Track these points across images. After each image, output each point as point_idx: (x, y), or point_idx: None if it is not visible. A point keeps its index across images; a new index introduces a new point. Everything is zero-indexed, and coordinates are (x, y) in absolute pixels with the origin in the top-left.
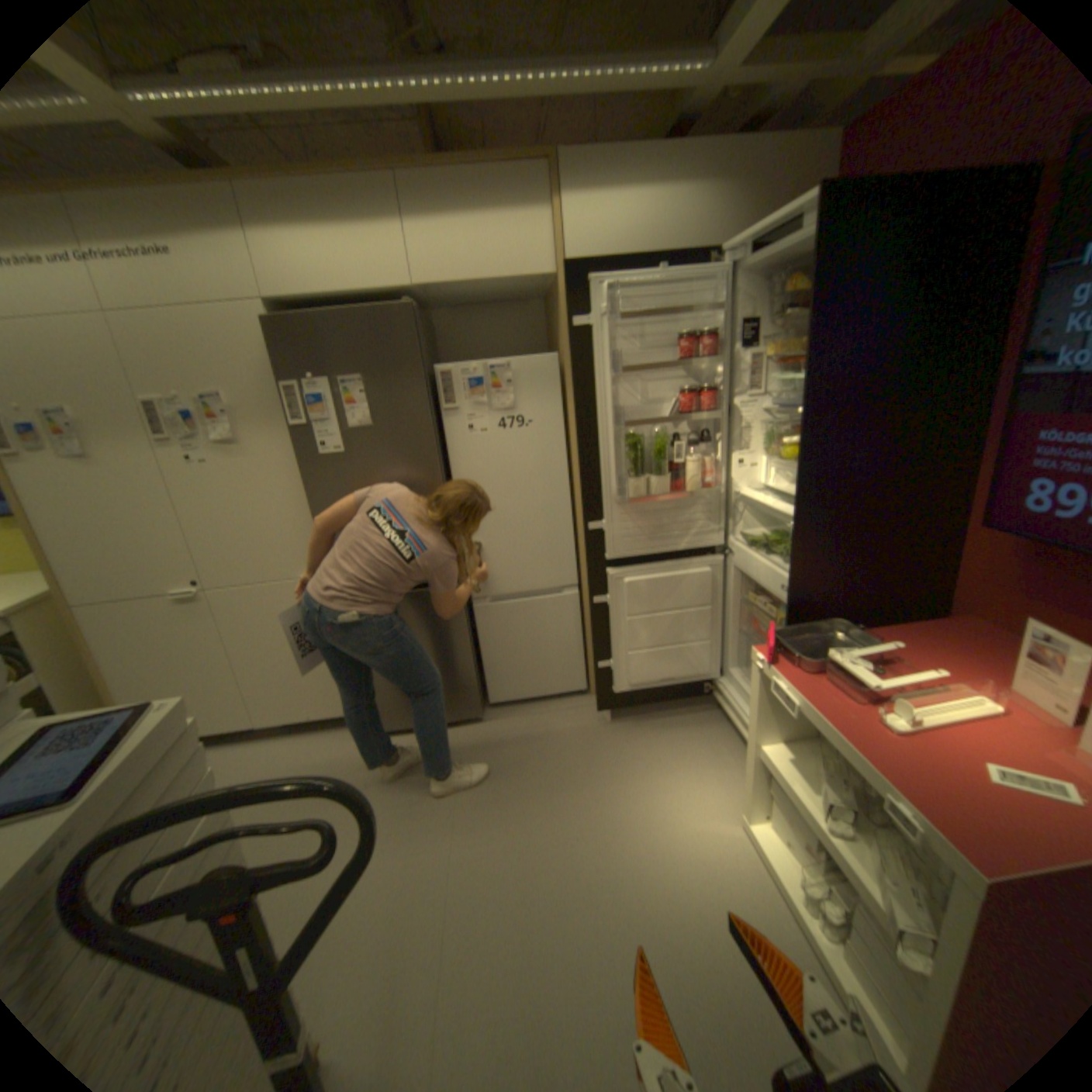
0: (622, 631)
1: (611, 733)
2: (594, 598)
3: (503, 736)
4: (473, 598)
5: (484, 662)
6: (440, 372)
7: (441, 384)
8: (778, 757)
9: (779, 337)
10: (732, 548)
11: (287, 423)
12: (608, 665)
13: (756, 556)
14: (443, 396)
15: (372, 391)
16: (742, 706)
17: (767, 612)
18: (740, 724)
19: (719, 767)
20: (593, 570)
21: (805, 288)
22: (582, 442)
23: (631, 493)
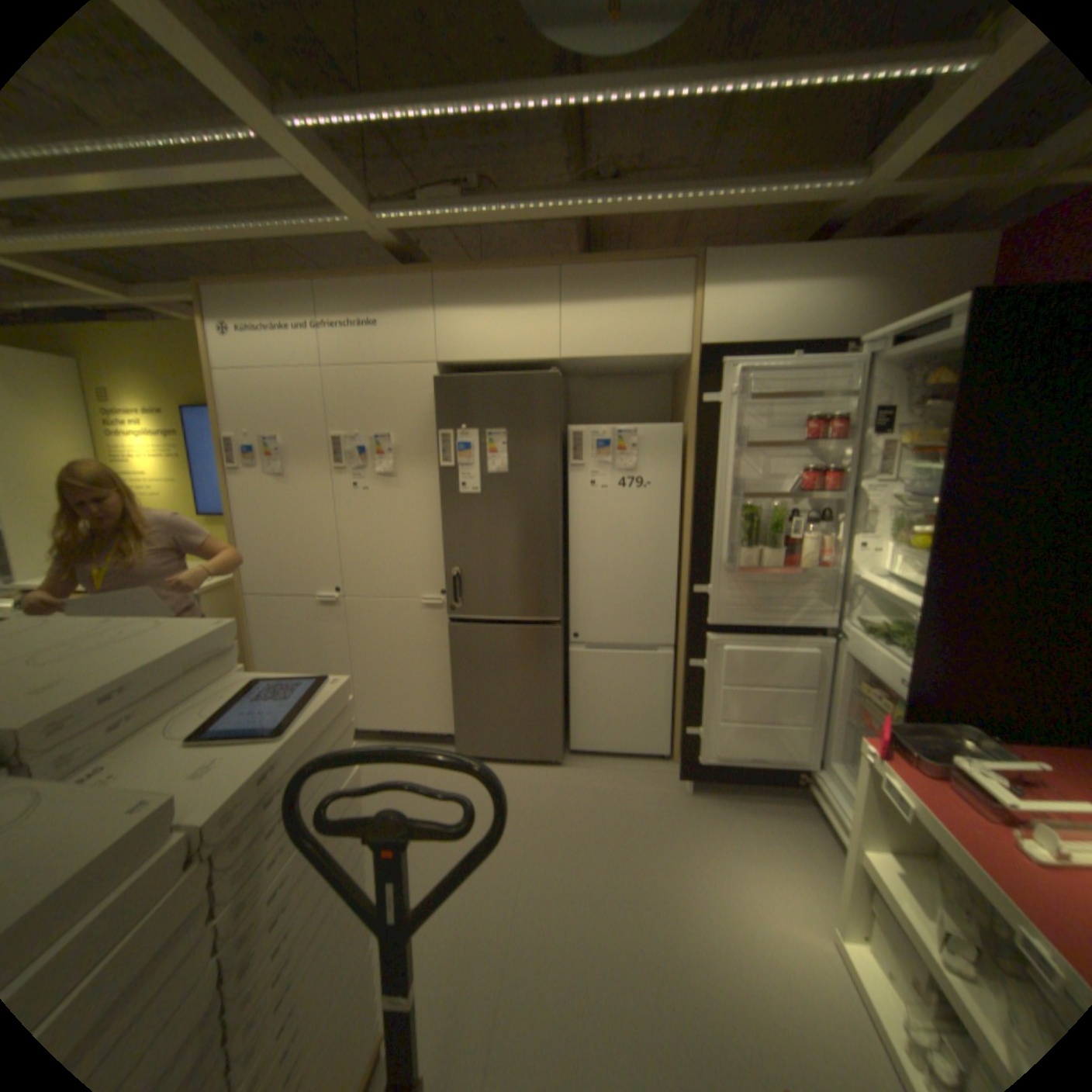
0: (717, 699)
1: (691, 806)
2: (690, 661)
3: (580, 785)
4: (570, 642)
5: (571, 706)
6: (572, 432)
7: (572, 443)
8: (885, 866)
9: (916, 425)
10: (847, 632)
11: (437, 464)
12: (698, 732)
13: (874, 645)
14: (572, 453)
15: (512, 443)
16: (844, 807)
17: (883, 707)
18: (839, 827)
19: (810, 870)
20: (694, 633)
21: (949, 381)
22: (697, 508)
23: (741, 561)
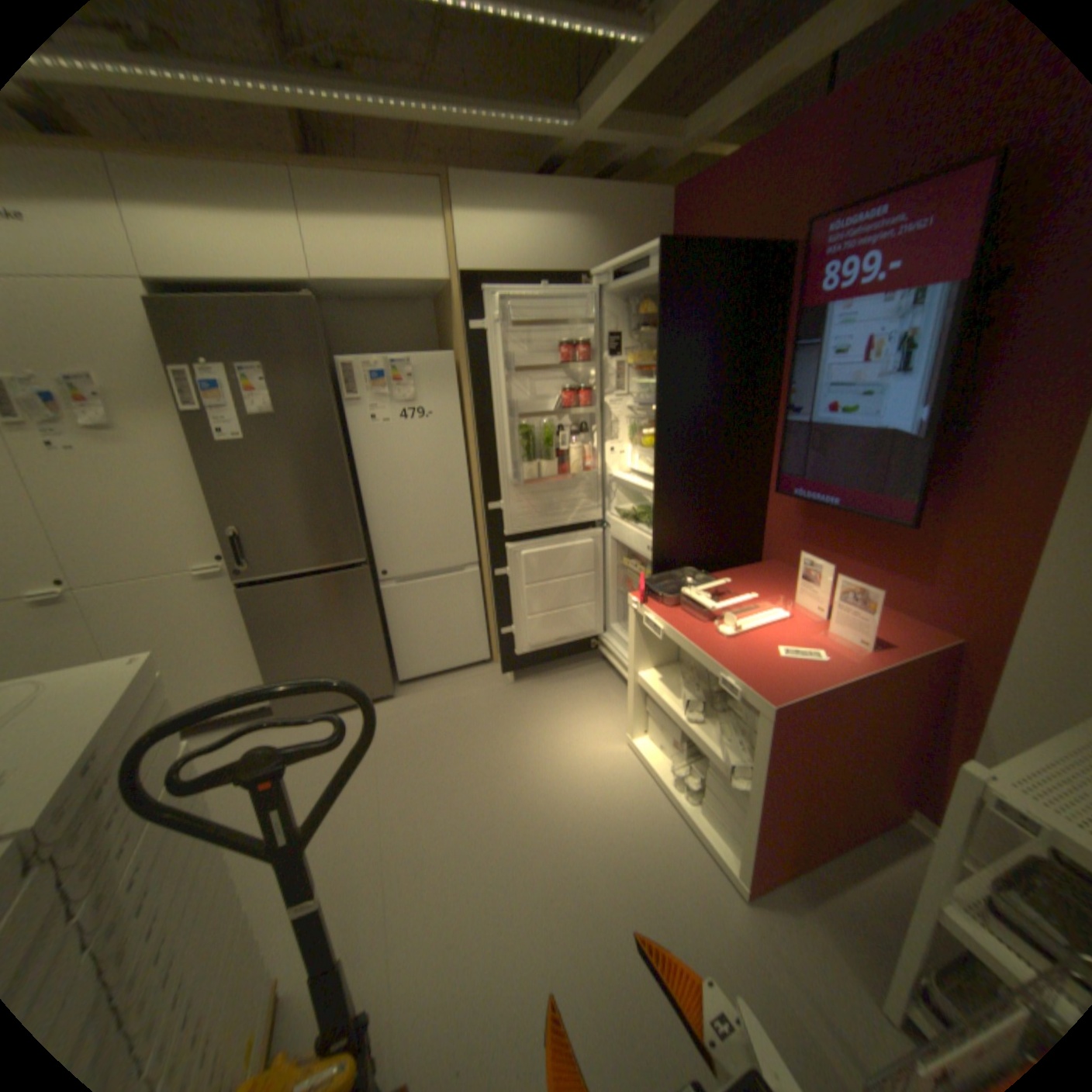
0: (522, 598)
1: (515, 691)
2: (494, 572)
3: (416, 708)
4: (379, 581)
5: (392, 641)
6: (341, 364)
7: (343, 375)
8: (650, 676)
9: (636, 349)
10: (608, 522)
11: (174, 408)
12: (510, 630)
13: (627, 526)
14: (345, 387)
15: (272, 379)
16: (621, 652)
17: (637, 572)
18: (620, 668)
19: (606, 704)
20: (494, 546)
21: (653, 312)
22: (479, 433)
23: (524, 476)
